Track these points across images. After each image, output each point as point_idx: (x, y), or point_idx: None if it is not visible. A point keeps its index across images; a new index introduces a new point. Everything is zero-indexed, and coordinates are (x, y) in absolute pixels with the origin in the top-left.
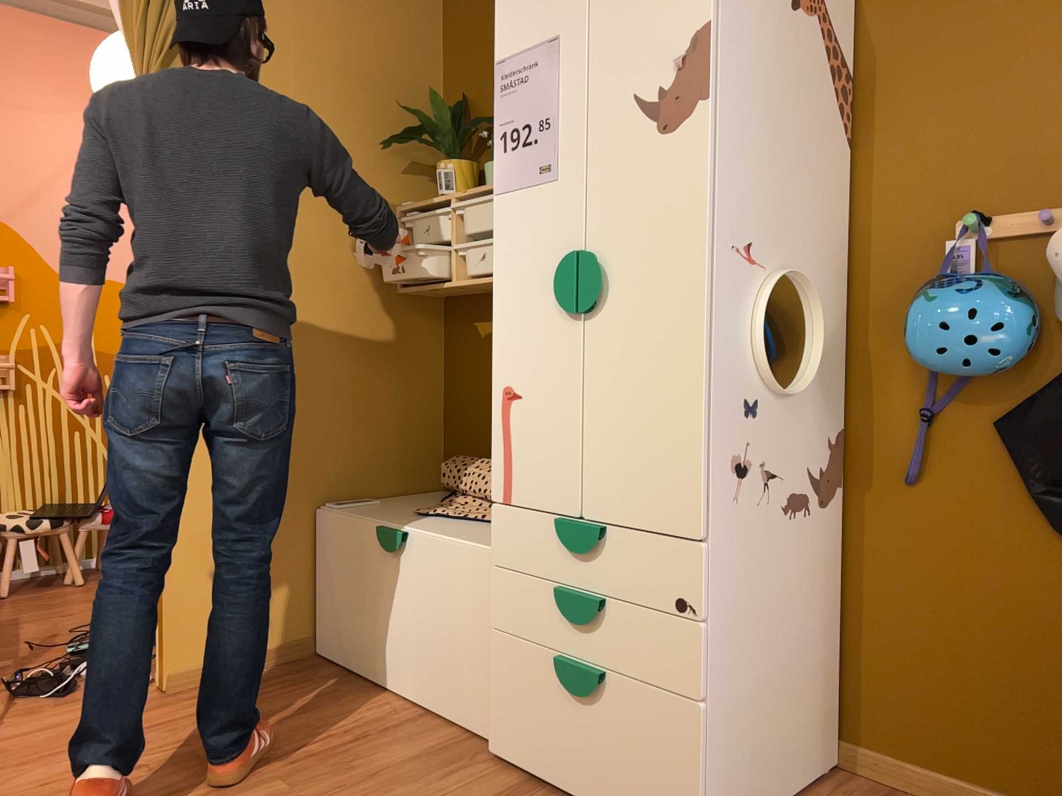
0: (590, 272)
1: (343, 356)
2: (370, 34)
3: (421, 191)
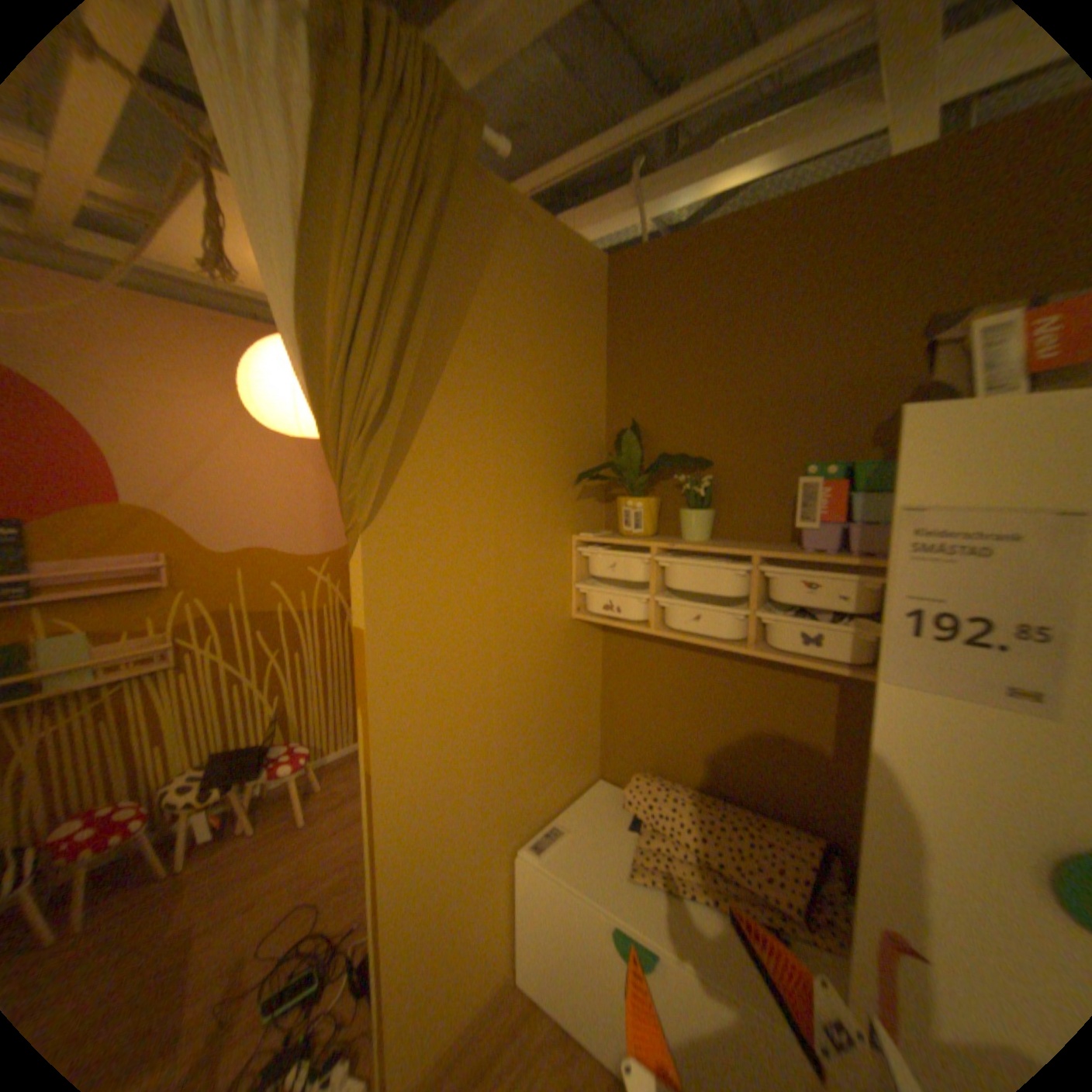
0: None
1: (533, 697)
2: (552, 361)
3: (588, 513)
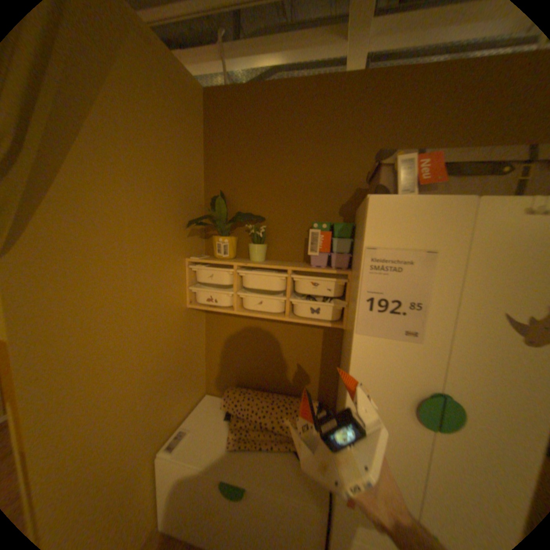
0: (456, 414)
1: (163, 359)
2: (169, 146)
3: (195, 245)
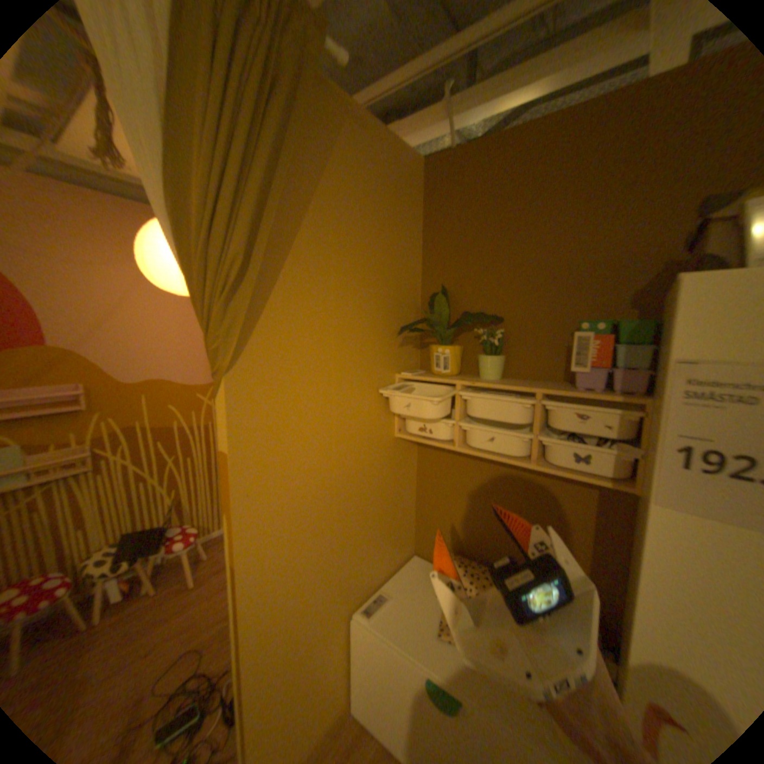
0: None
1: (365, 498)
2: (381, 238)
3: (408, 357)
